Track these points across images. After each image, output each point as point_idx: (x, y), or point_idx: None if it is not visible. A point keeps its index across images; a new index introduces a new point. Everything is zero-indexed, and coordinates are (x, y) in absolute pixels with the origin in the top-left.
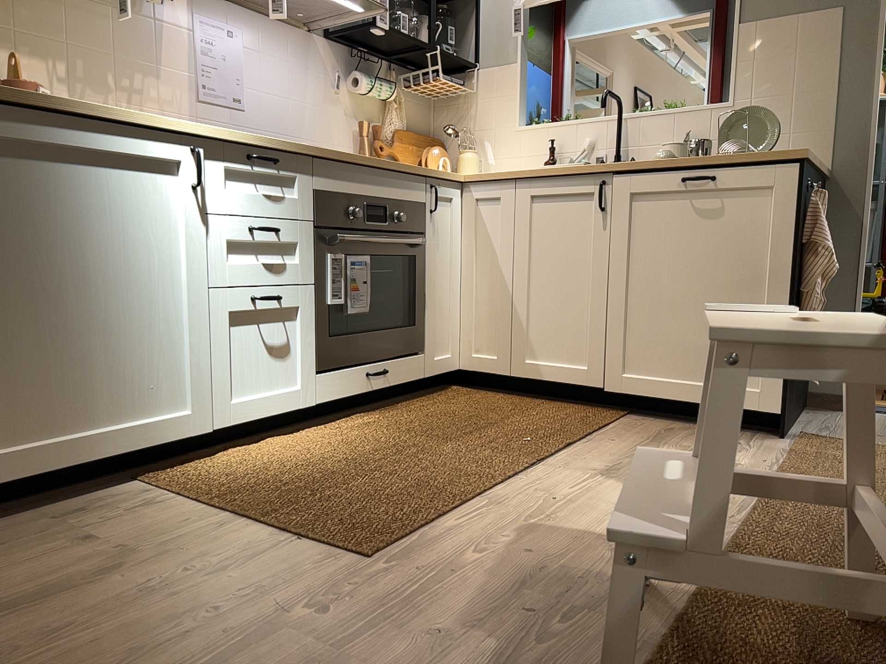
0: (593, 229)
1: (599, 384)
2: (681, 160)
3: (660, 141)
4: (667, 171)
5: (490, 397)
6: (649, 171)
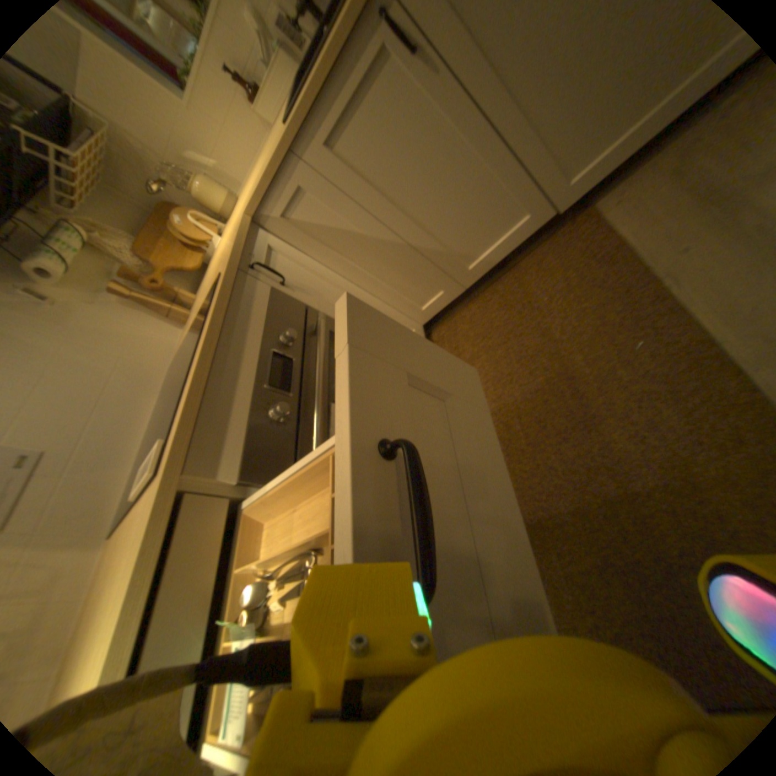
0: (425, 89)
1: (553, 215)
2: None
3: None
4: None
5: (471, 316)
6: None
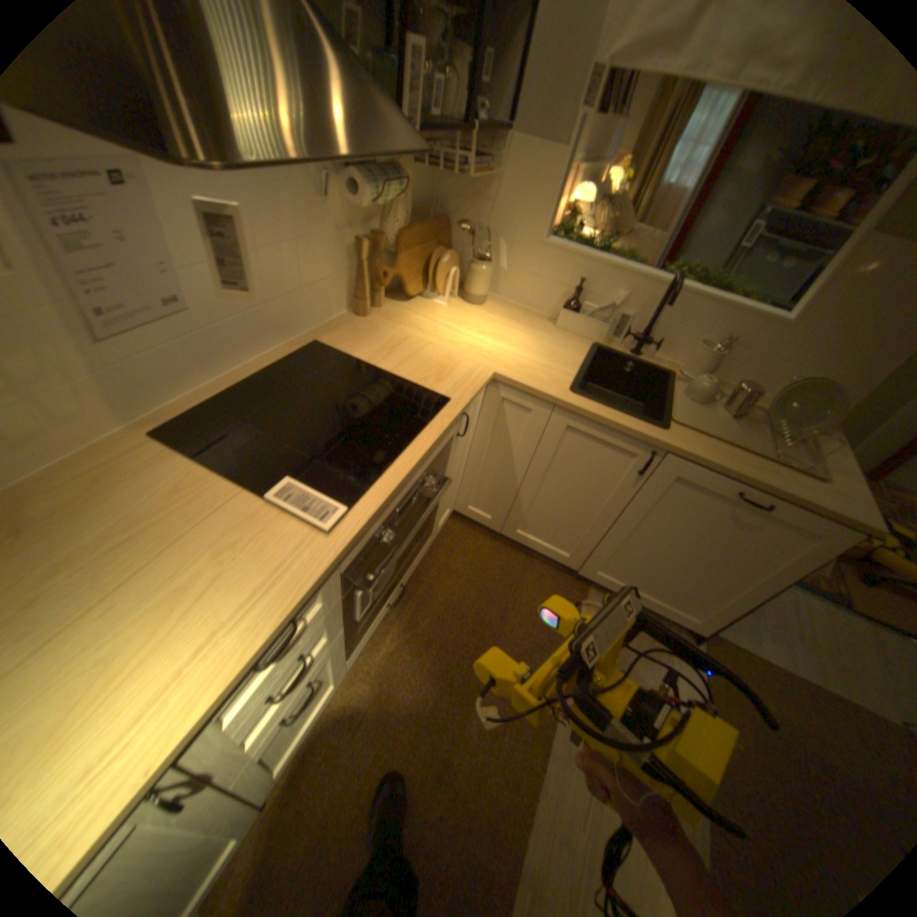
0: (620, 479)
1: (573, 567)
2: (751, 476)
3: (697, 325)
4: (729, 477)
5: (479, 543)
6: (710, 469)
